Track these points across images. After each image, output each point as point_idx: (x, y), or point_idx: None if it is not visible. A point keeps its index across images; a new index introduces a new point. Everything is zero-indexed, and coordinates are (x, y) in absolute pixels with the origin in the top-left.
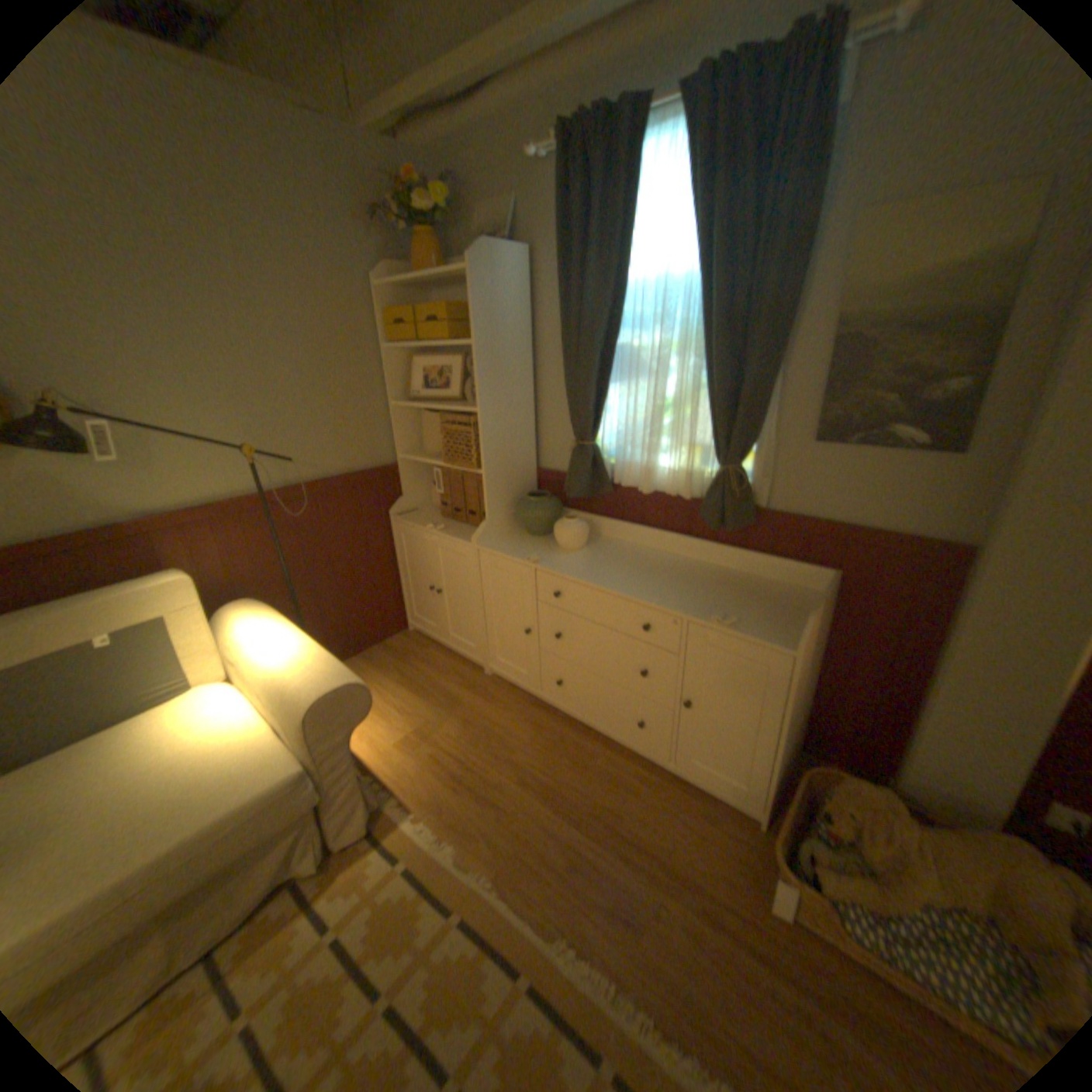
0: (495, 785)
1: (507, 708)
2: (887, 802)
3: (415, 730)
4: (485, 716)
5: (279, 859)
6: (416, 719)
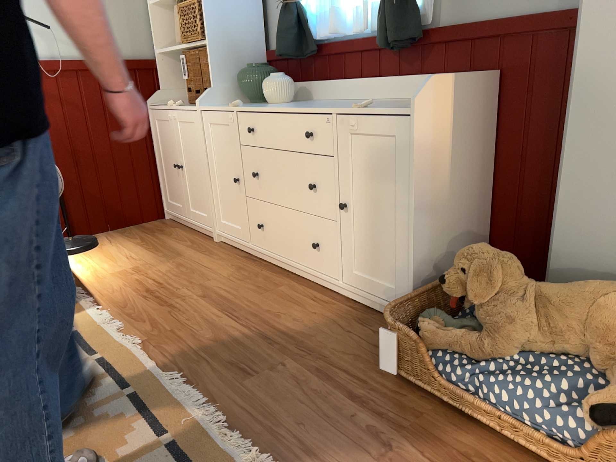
0: (181, 295)
1: (220, 258)
2: (498, 254)
3: (135, 266)
4: (198, 261)
5: None
6: (140, 261)
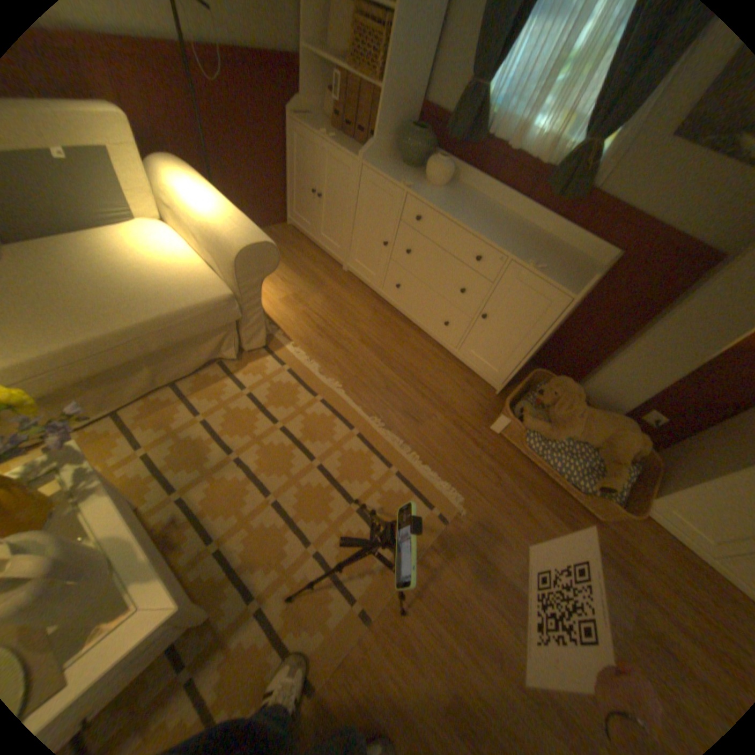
0: (346, 338)
1: (356, 296)
2: (577, 391)
3: (293, 294)
4: (341, 297)
5: (214, 346)
6: (294, 288)
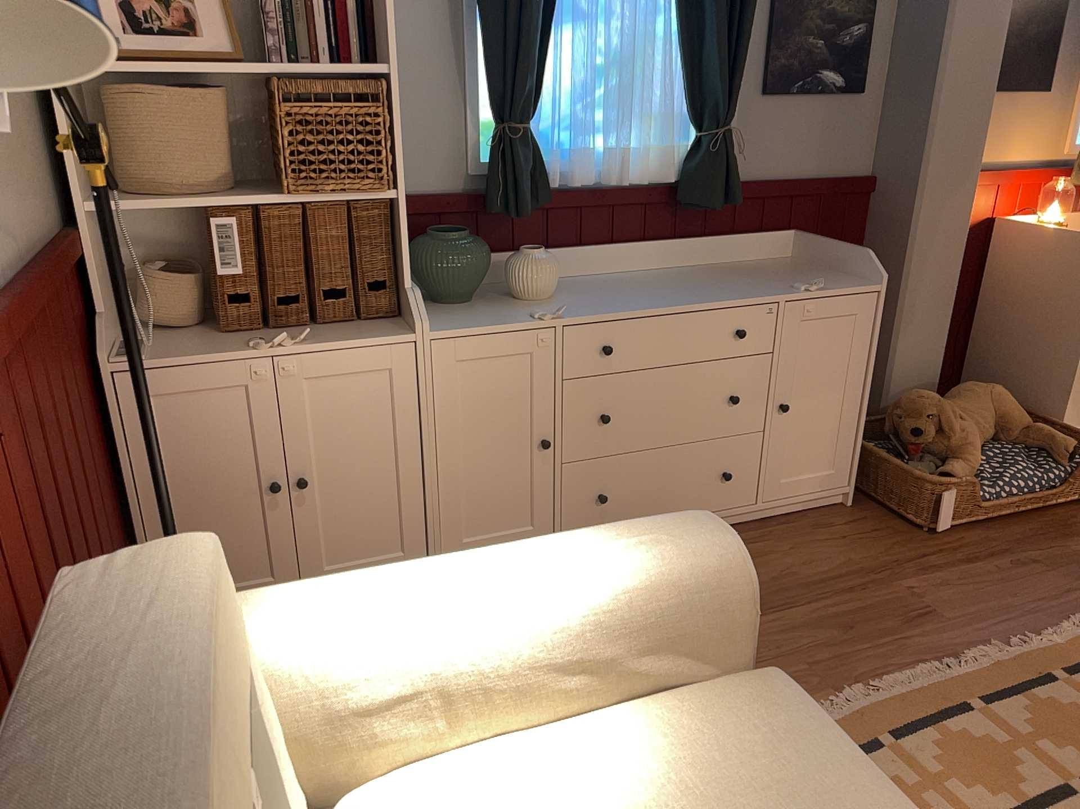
0: None
1: None
2: (931, 394)
3: None
4: None
5: None
6: None
